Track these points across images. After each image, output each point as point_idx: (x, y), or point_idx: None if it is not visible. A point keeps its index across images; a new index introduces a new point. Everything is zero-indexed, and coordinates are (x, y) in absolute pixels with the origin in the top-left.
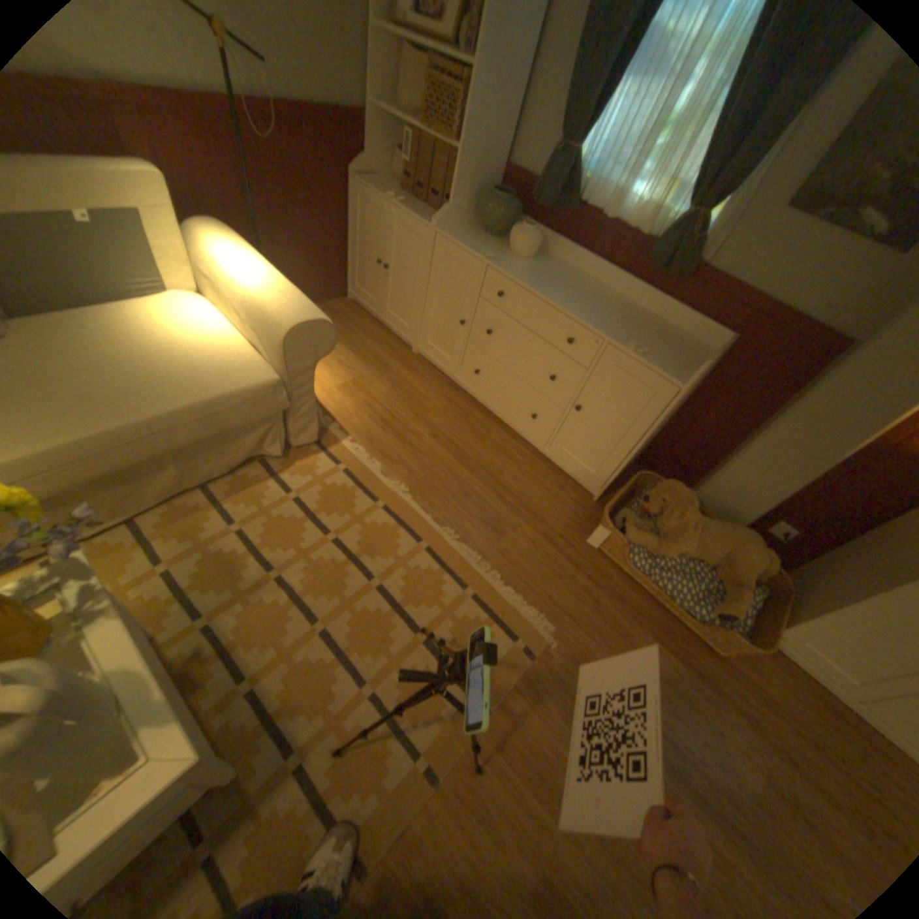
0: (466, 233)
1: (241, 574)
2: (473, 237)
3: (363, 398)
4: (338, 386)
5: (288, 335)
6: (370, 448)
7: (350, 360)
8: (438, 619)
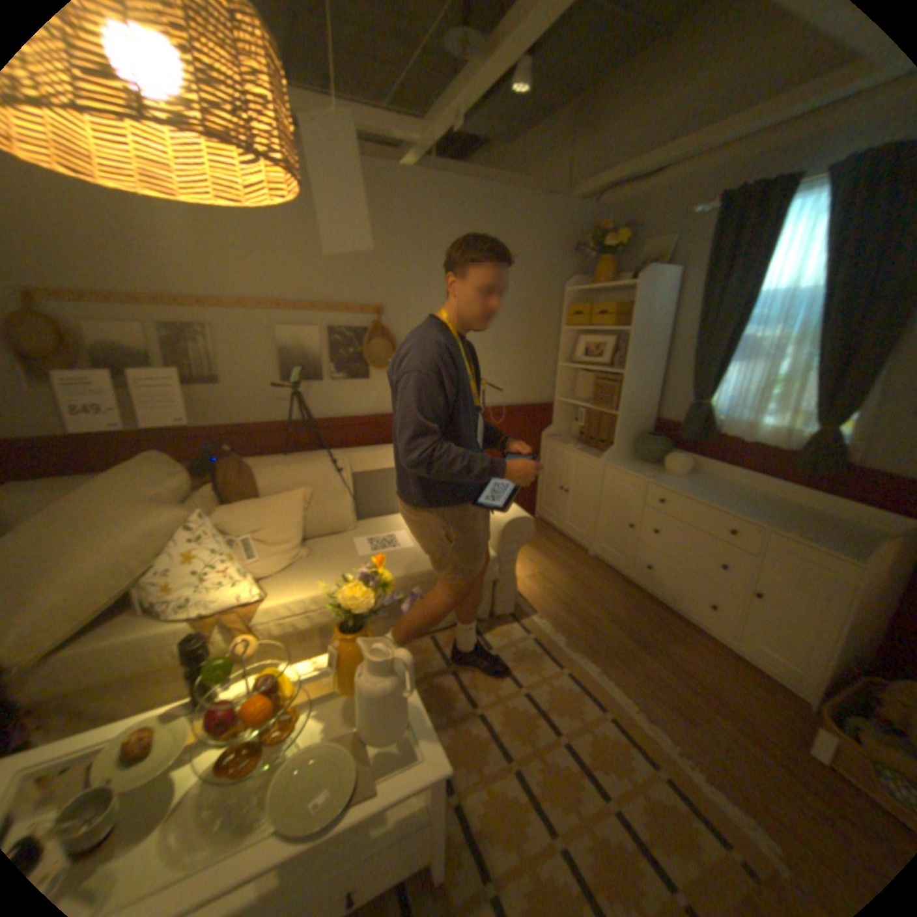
0: (628, 462)
1: (454, 706)
2: (635, 464)
3: (548, 586)
4: (528, 576)
5: (505, 526)
6: (555, 625)
7: (537, 558)
8: (629, 794)
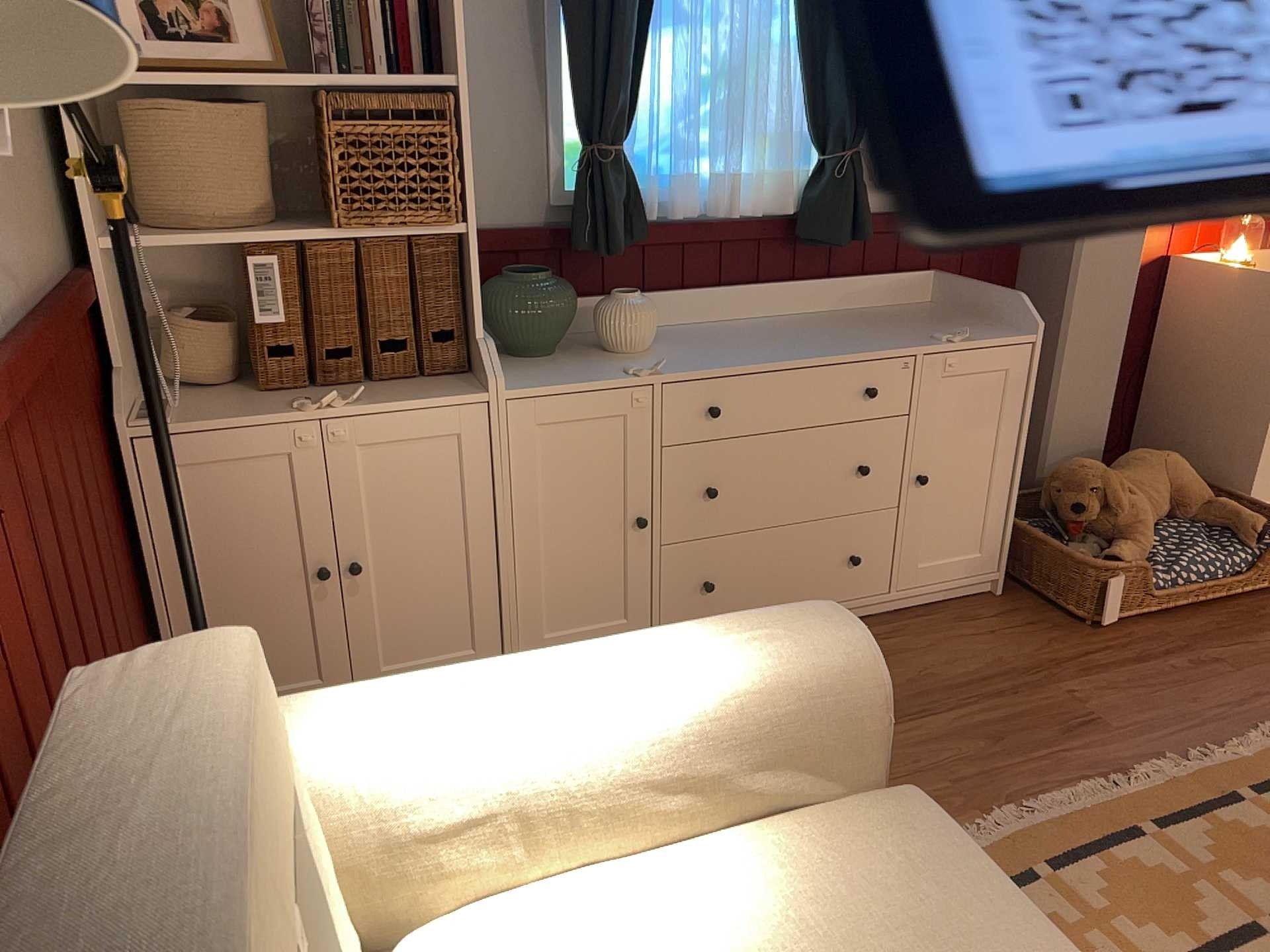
0: (522, 371)
1: None
2: (544, 369)
3: None
4: None
5: (870, 671)
6: None
7: None
8: None
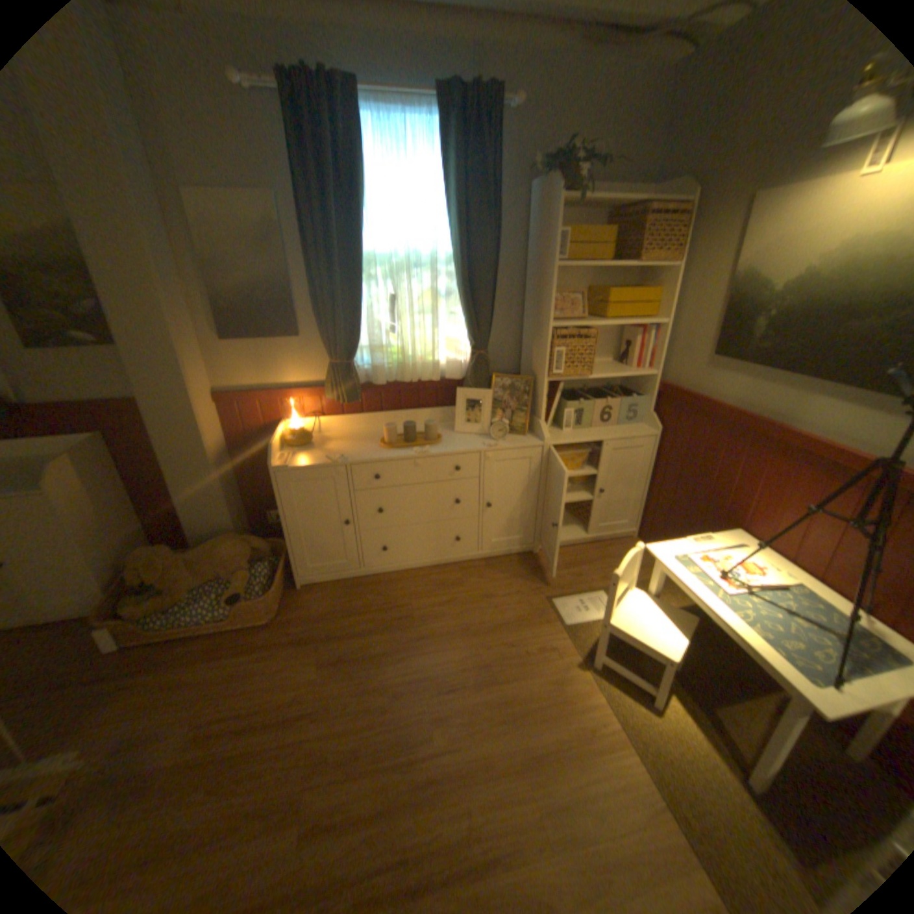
0: None
1: None
2: None
3: None
4: None
5: None
6: None
7: None
8: None
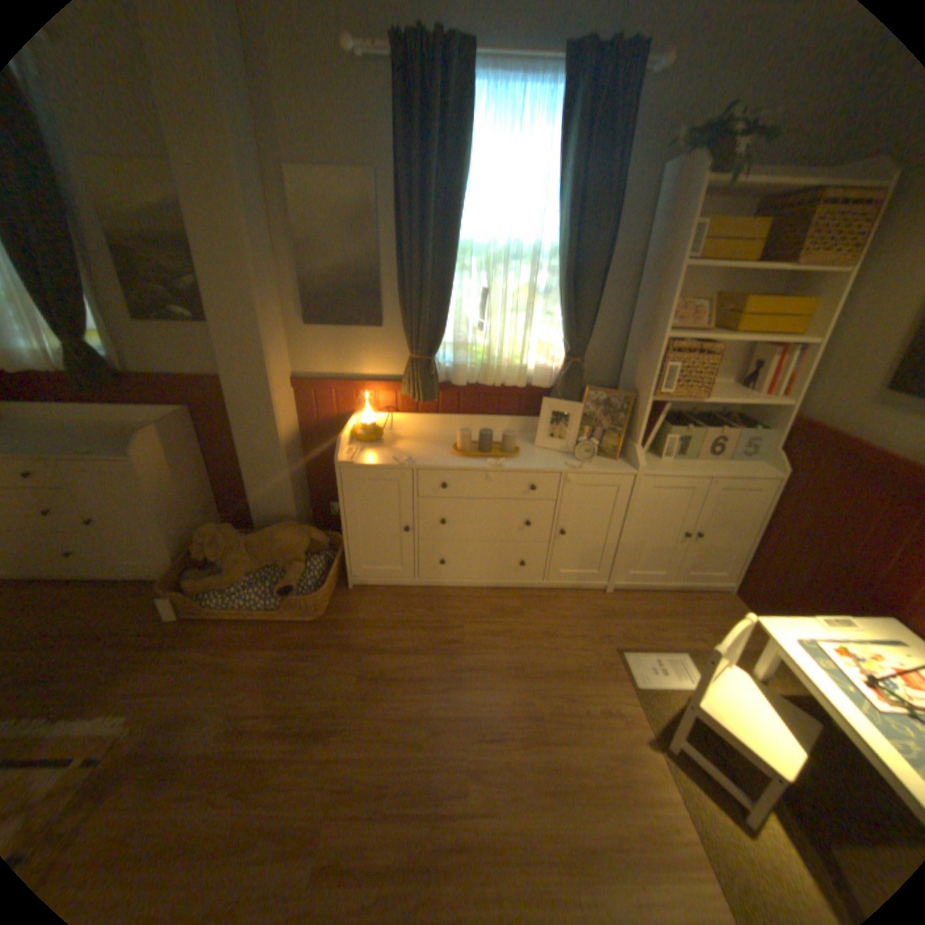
0: None
1: None
2: None
3: None
4: None
5: None
6: None
7: None
8: None
